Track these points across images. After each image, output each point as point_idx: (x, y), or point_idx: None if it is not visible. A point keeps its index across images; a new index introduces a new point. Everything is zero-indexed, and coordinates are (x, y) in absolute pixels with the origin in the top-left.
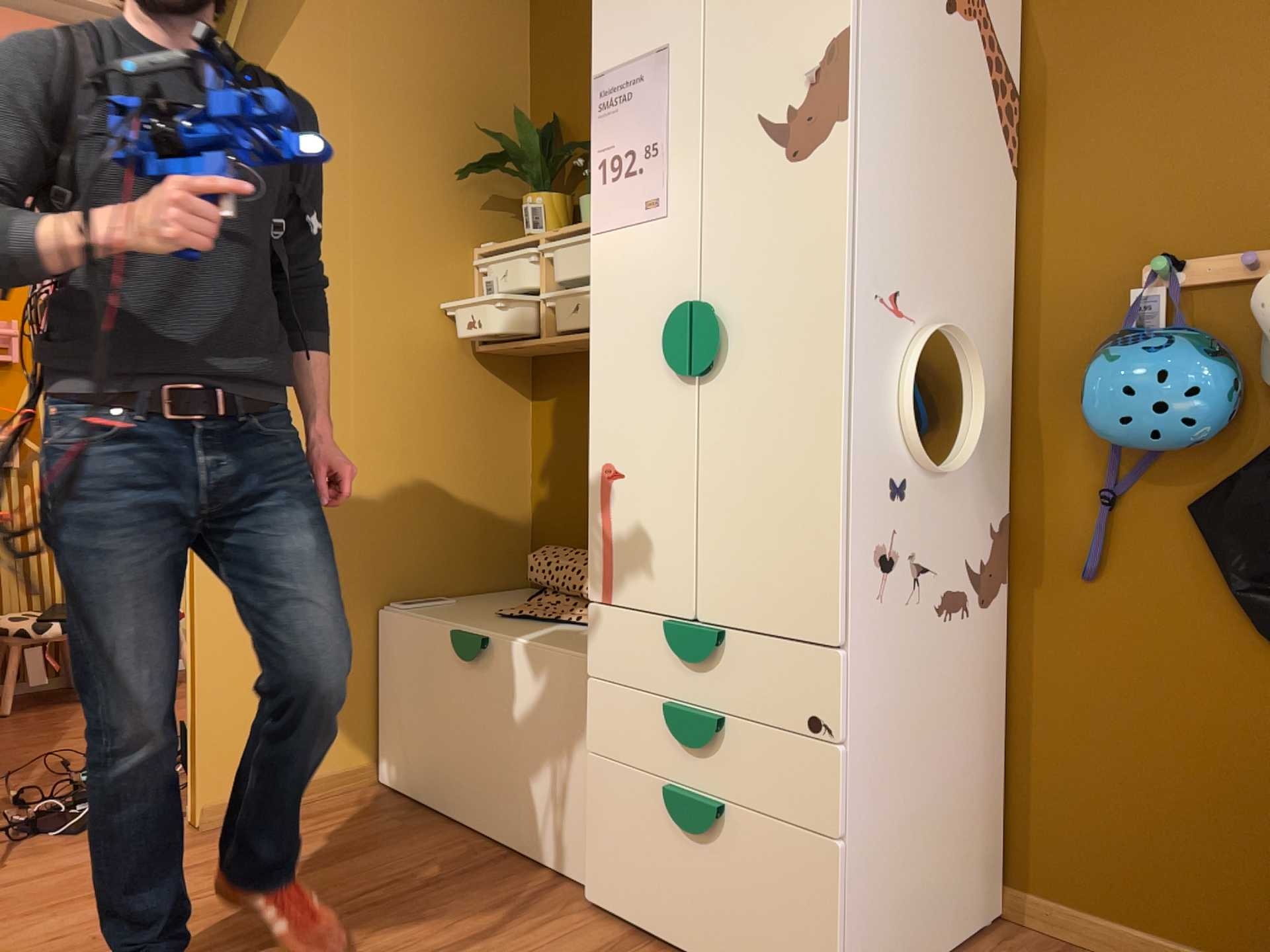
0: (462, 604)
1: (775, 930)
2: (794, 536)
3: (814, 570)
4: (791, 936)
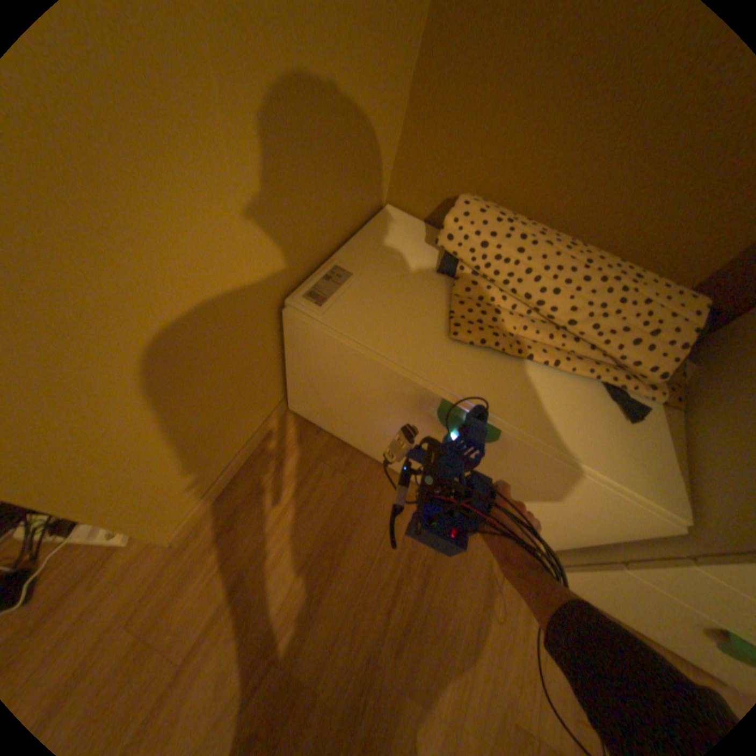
0: (377, 280)
1: None
2: None
3: None
4: None
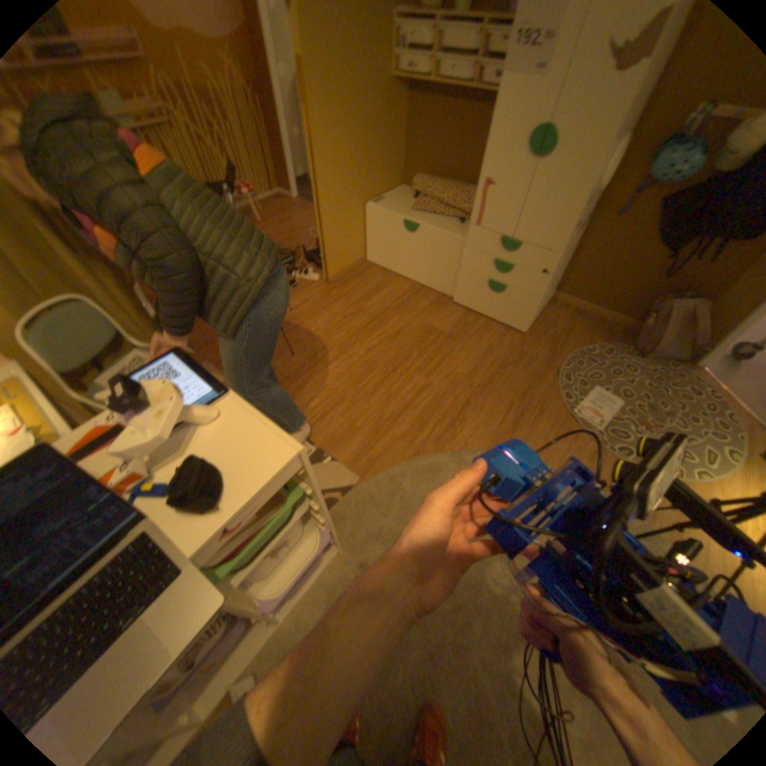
0: (391, 201)
1: (513, 312)
2: (555, 220)
3: (558, 231)
4: (517, 314)
